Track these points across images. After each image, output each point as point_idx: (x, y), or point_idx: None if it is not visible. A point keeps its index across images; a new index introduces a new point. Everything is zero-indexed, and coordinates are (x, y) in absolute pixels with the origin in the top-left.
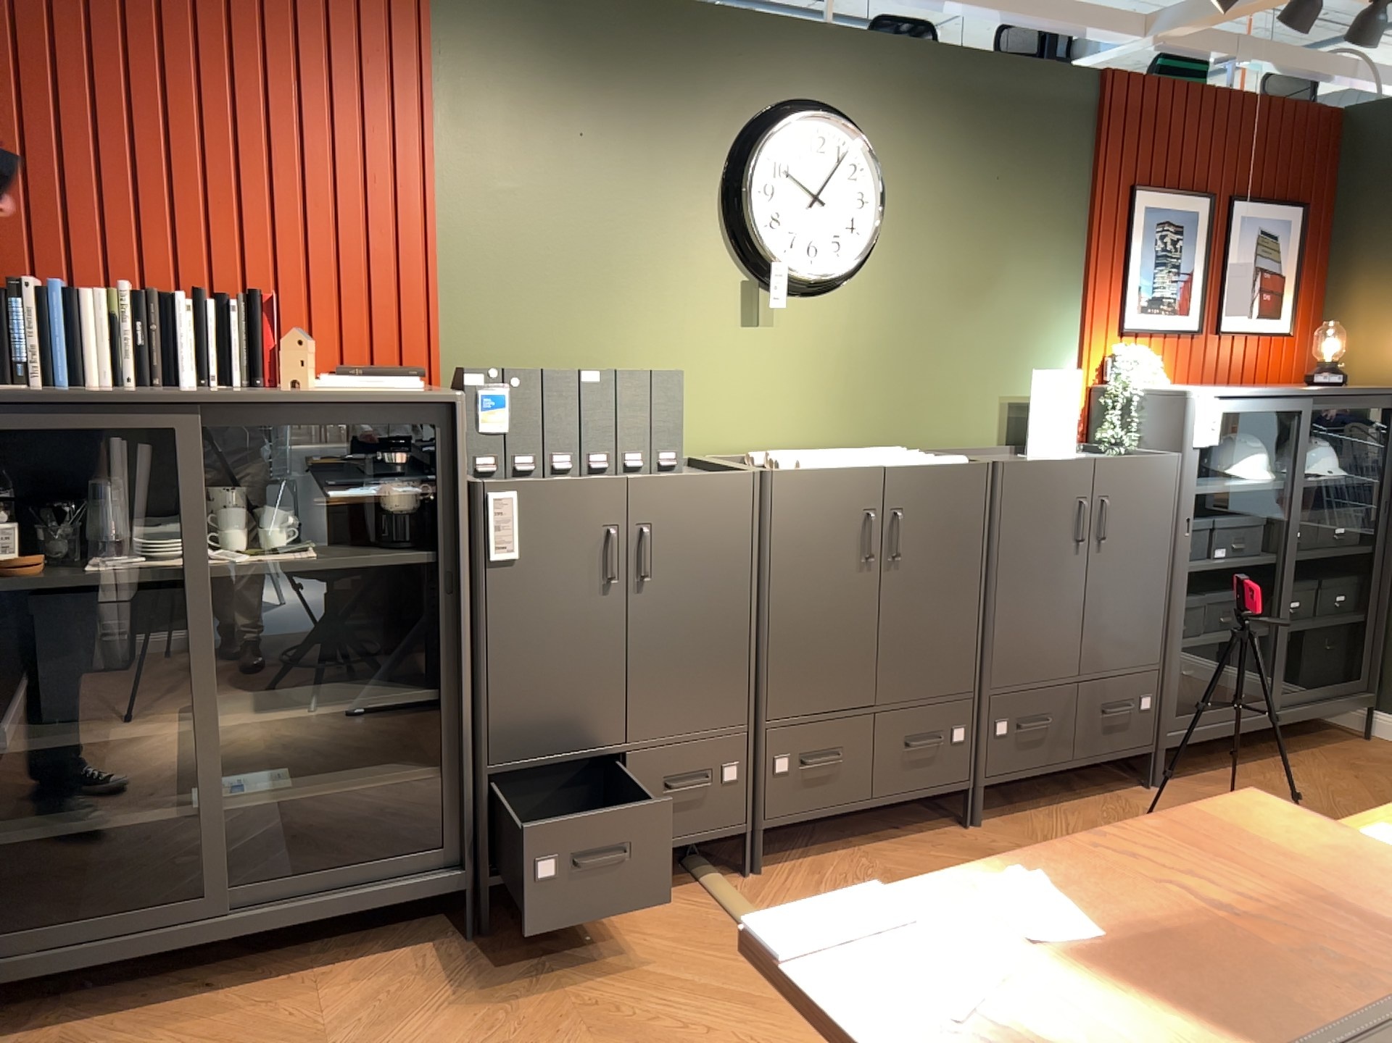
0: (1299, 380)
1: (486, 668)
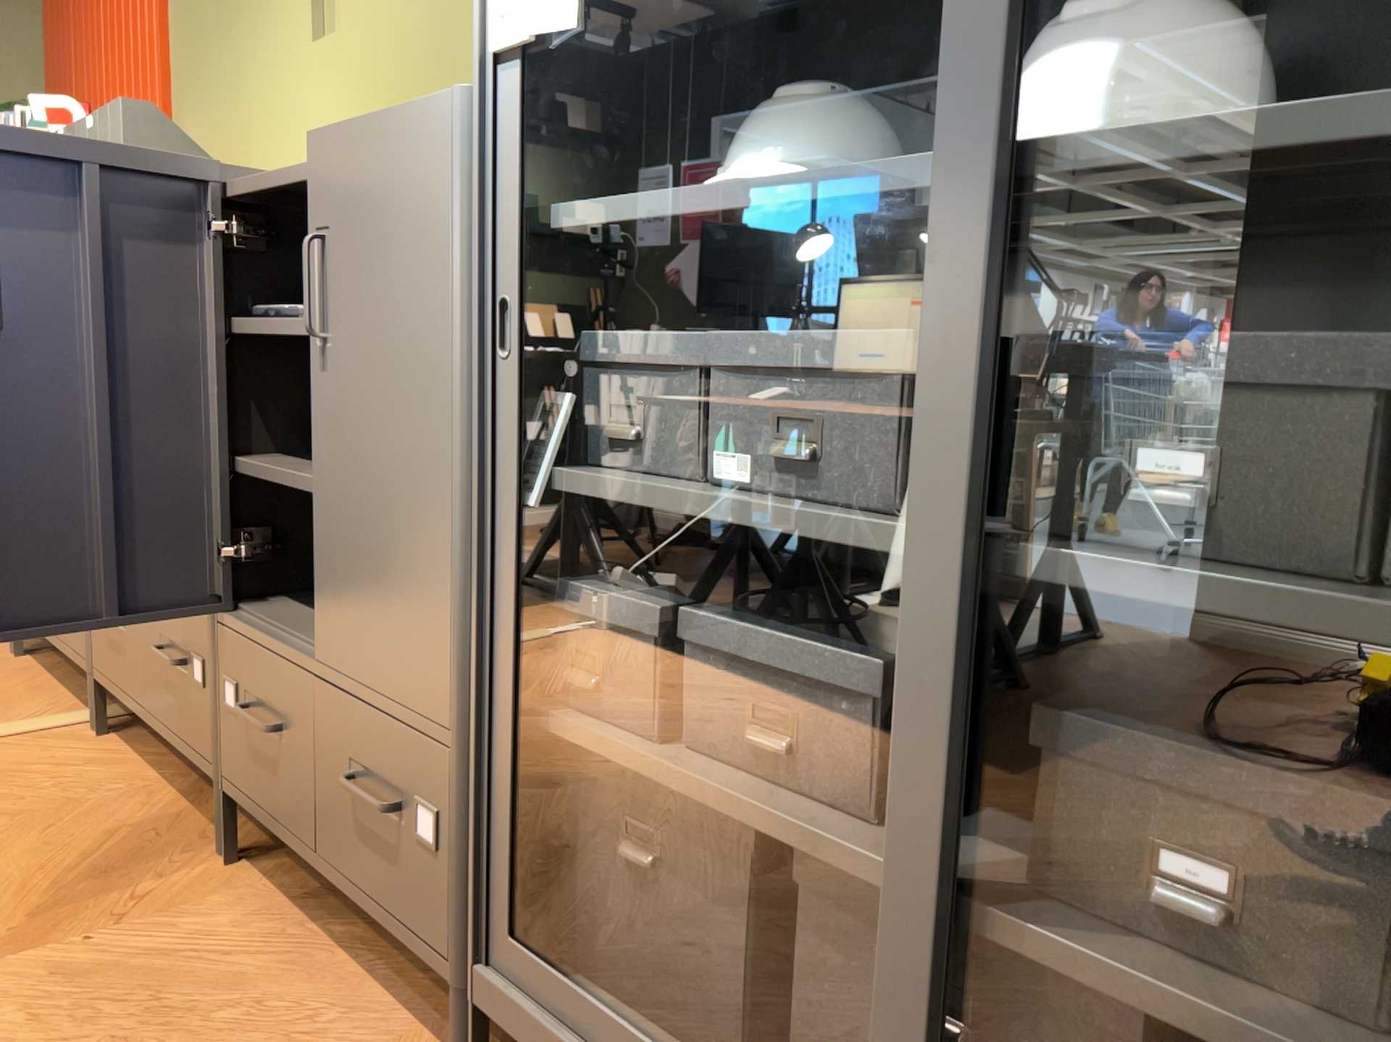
0: None
1: None
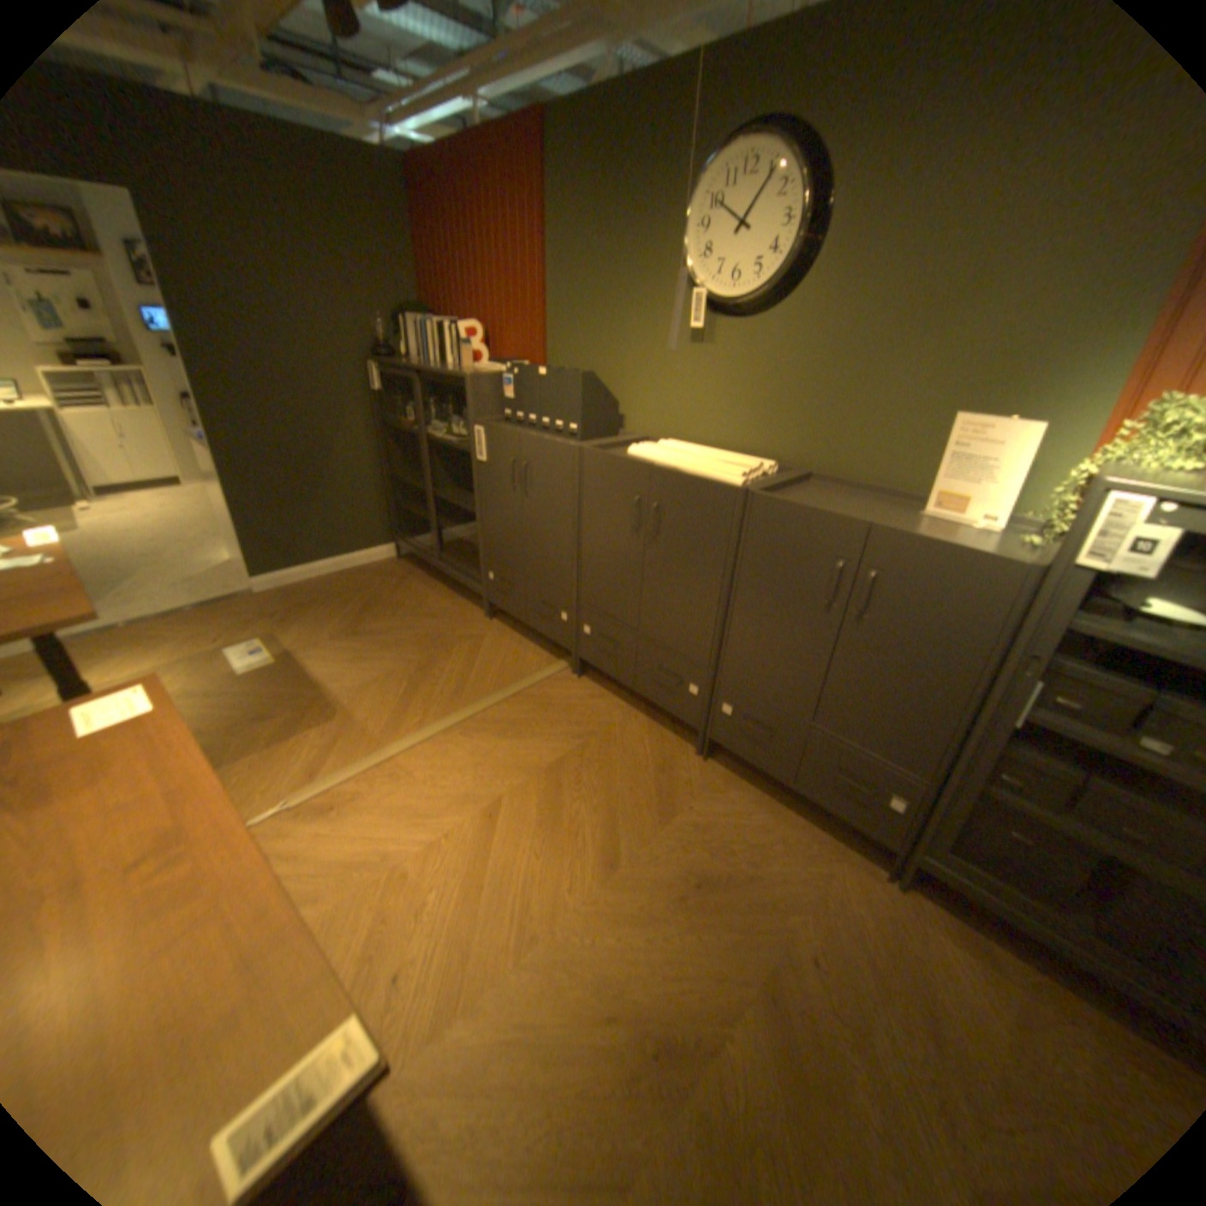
0: None
1: (482, 508)
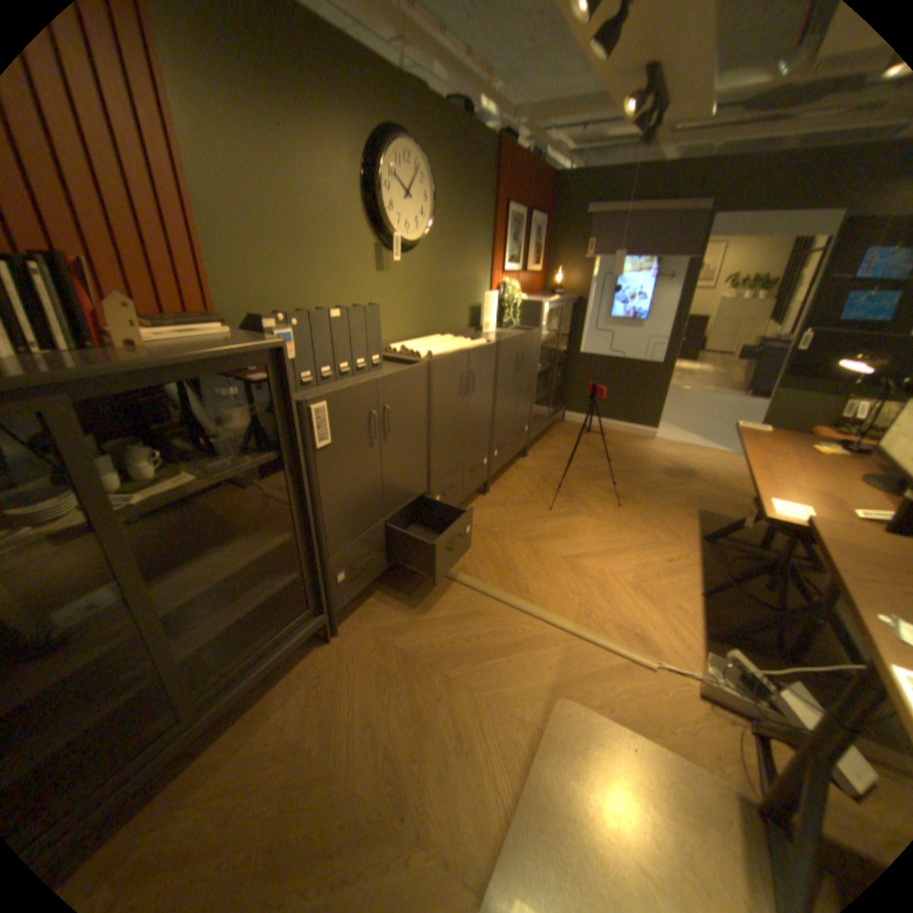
0: (542, 291)
1: (322, 510)
